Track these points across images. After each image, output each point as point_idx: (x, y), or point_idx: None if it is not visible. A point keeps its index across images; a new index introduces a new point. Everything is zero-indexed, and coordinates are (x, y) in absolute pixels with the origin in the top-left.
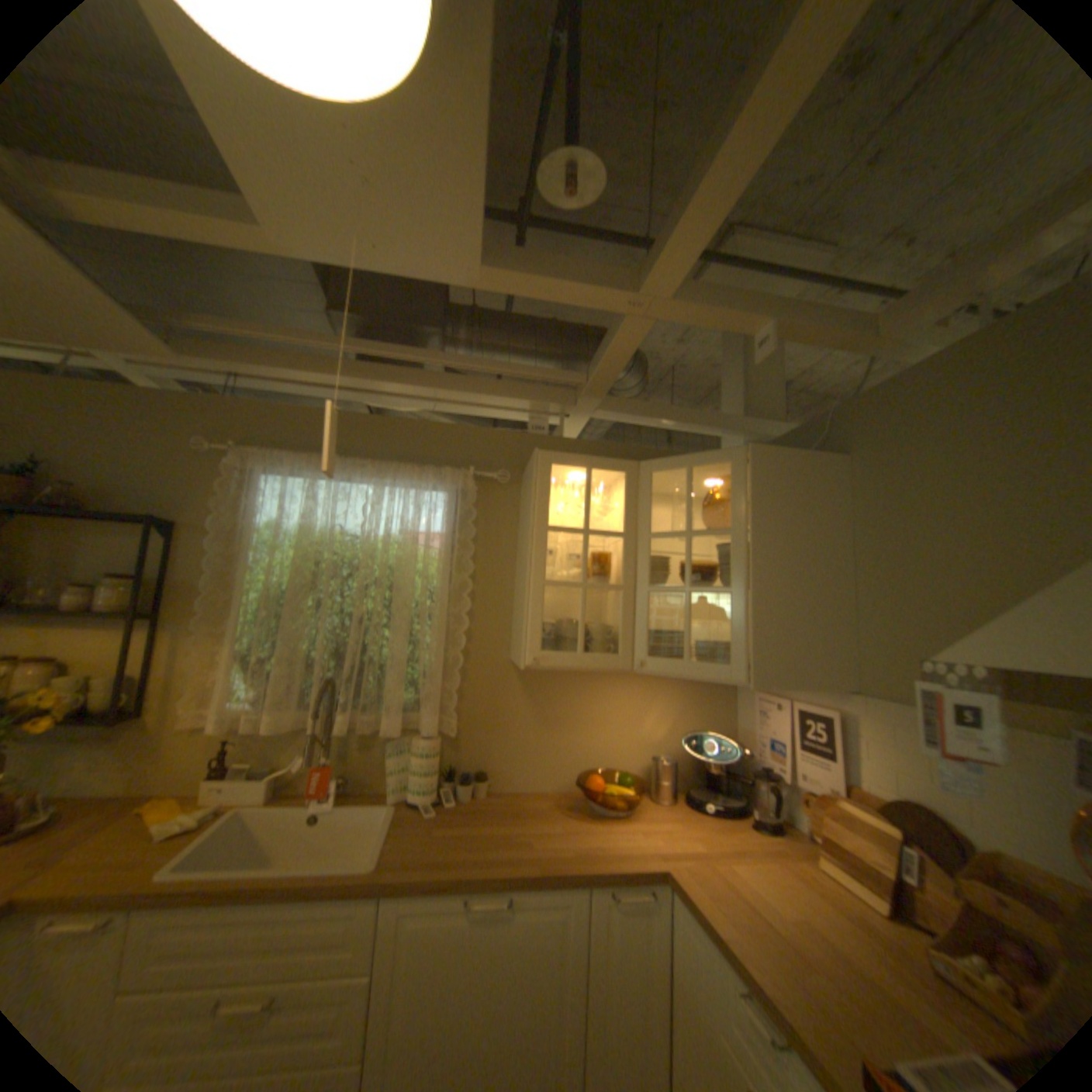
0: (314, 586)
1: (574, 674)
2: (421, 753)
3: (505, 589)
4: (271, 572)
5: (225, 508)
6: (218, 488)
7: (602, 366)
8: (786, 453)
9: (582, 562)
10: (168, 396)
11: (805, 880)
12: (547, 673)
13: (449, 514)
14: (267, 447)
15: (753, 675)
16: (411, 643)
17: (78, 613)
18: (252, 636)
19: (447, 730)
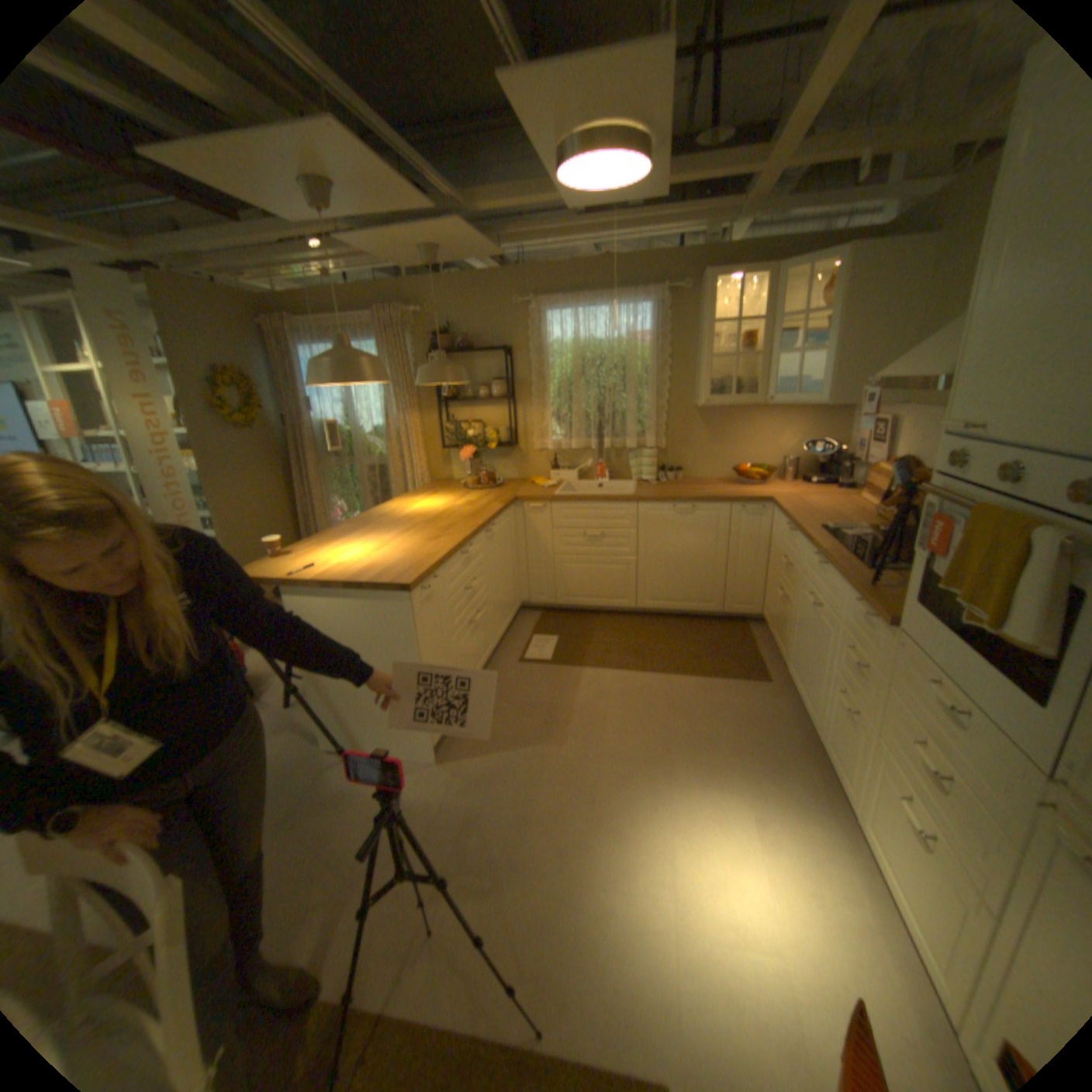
0: (584, 374)
1: (734, 411)
2: (646, 457)
3: (690, 363)
4: (562, 369)
5: (533, 336)
6: (526, 325)
7: (752, 195)
8: (880, 244)
9: (741, 337)
10: (492, 273)
11: (845, 500)
12: (716, 412)
13: (652, 319)
14: (547, 295)
15: (831, 398)
16: (636, 400)
17: (487, 400)
18: (557, 404)
19: (658, 446)
